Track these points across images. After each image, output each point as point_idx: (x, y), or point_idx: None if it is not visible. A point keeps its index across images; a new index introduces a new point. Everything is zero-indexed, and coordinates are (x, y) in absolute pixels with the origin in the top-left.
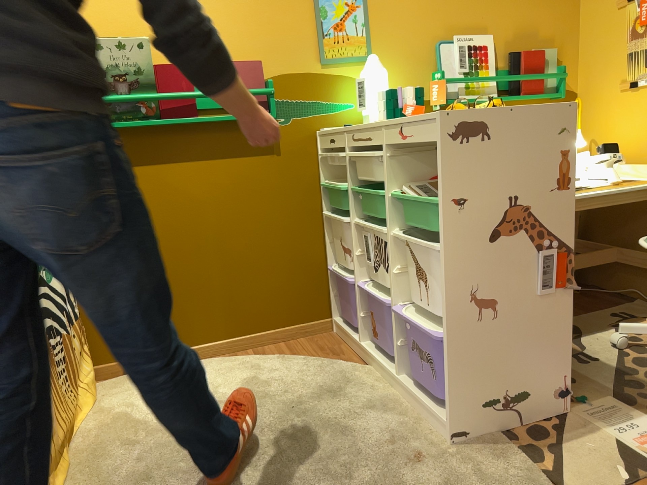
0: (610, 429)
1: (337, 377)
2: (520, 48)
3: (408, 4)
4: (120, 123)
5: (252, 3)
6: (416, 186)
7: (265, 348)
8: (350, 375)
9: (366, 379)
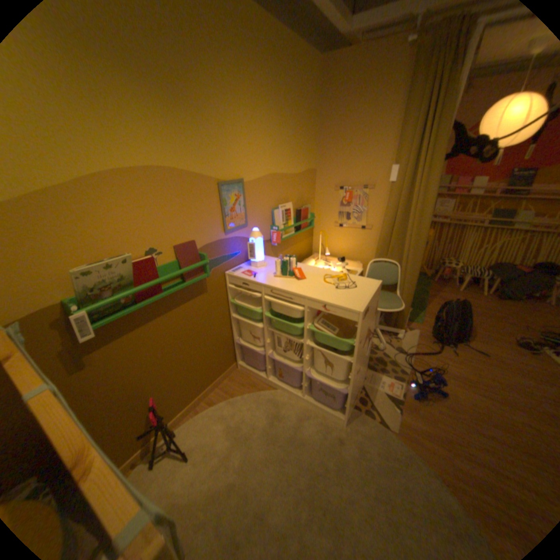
0: (379, 387)
1: (269, 405)
2: (299, 205)
3: (261, 190)
4: (104, 317)
5: (185, 202)
6: (321, 323)
7: (210, 398)
8: (274, 401)
9: (283, 400)
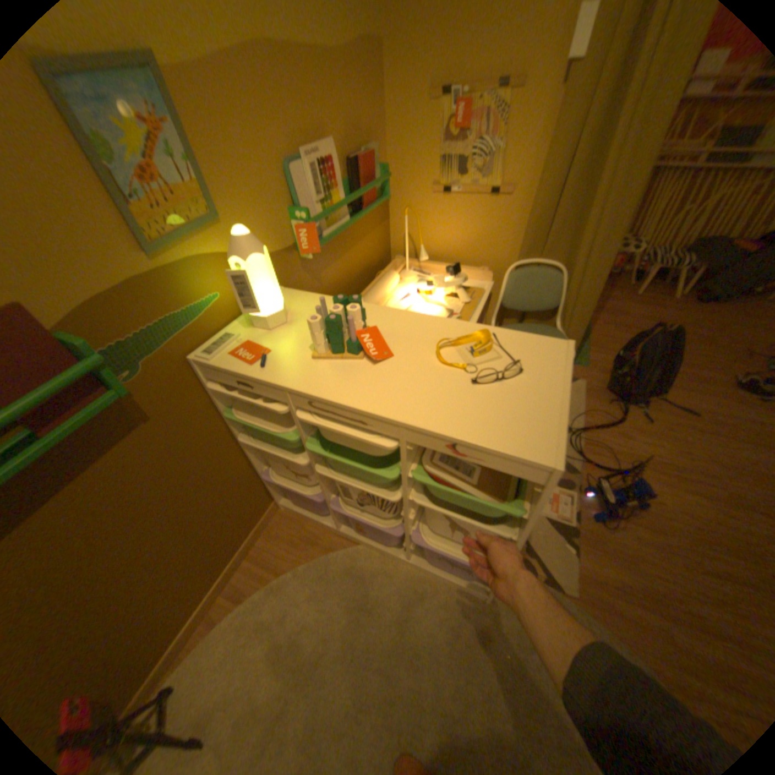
0: None
1: (347, 581)
2: (352, 147)
3: (237, 101)
4: None
5: None
6: (439, 460)
7: (234, 583)
8: (354, 569)
9: (371, 565)
